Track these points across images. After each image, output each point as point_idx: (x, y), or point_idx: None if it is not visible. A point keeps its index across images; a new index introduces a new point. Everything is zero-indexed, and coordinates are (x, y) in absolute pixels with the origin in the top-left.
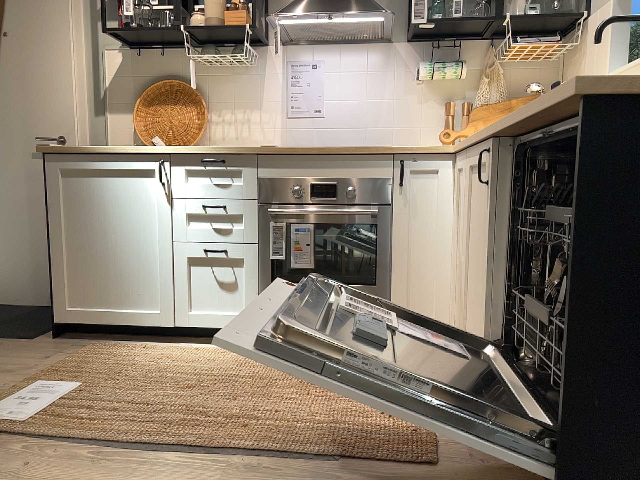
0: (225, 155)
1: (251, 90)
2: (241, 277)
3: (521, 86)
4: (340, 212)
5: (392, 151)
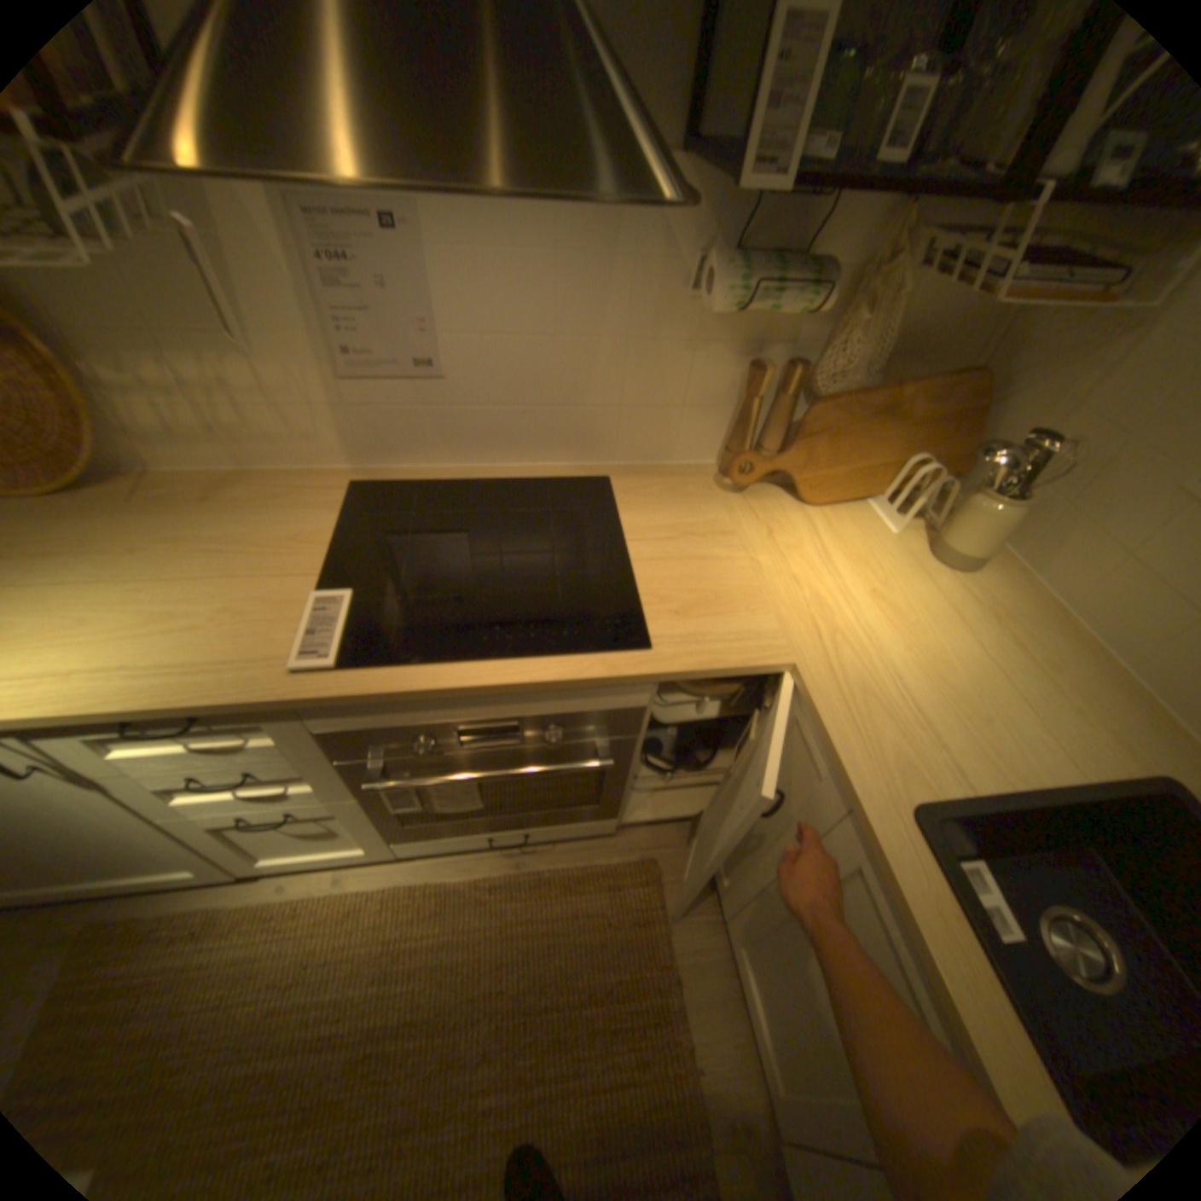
0: (187, 712)
1: (189, 286)
2: (337, 825)
3: (933, 315)
4: (529, 771)
5: (651, 678)
